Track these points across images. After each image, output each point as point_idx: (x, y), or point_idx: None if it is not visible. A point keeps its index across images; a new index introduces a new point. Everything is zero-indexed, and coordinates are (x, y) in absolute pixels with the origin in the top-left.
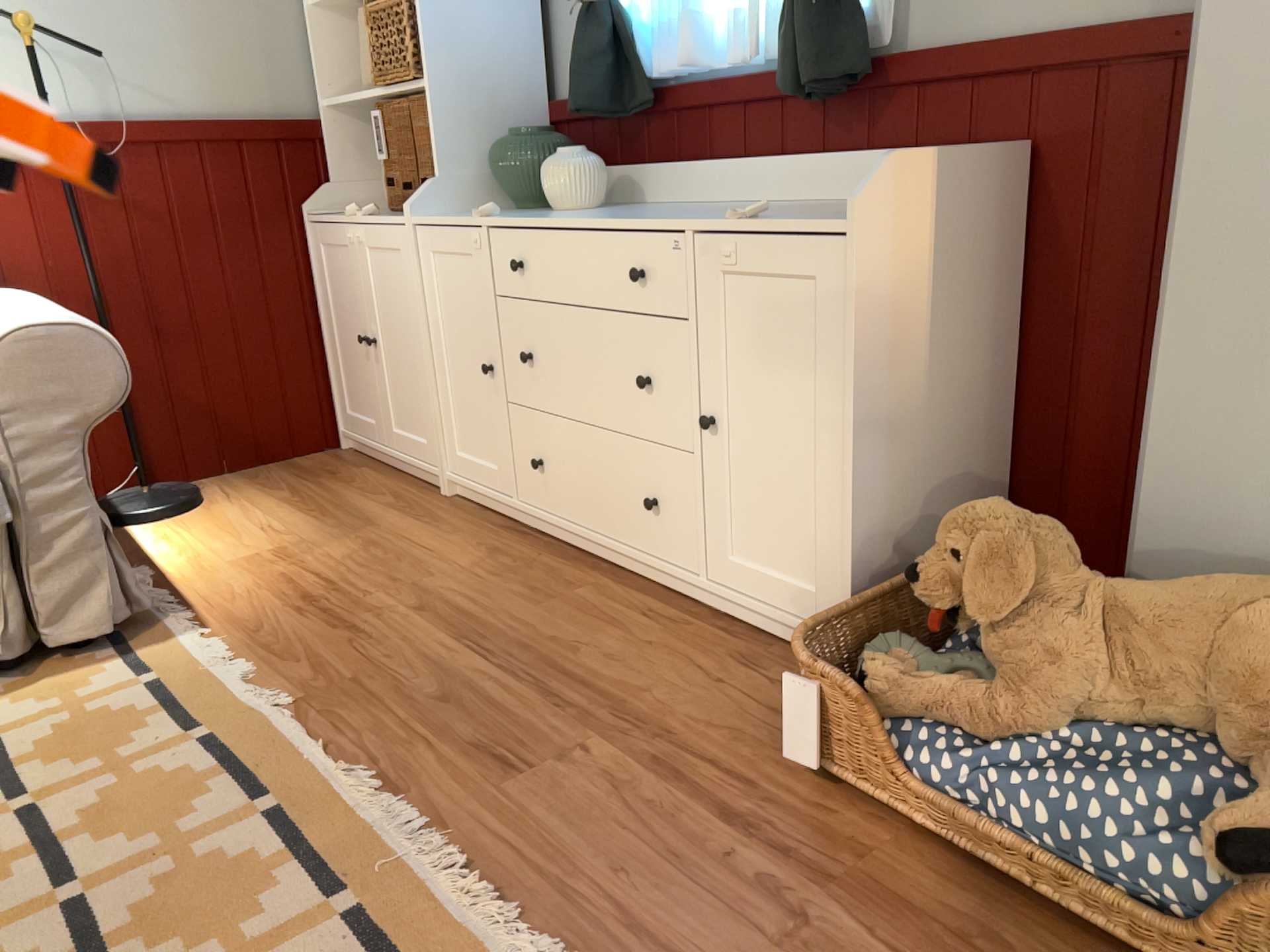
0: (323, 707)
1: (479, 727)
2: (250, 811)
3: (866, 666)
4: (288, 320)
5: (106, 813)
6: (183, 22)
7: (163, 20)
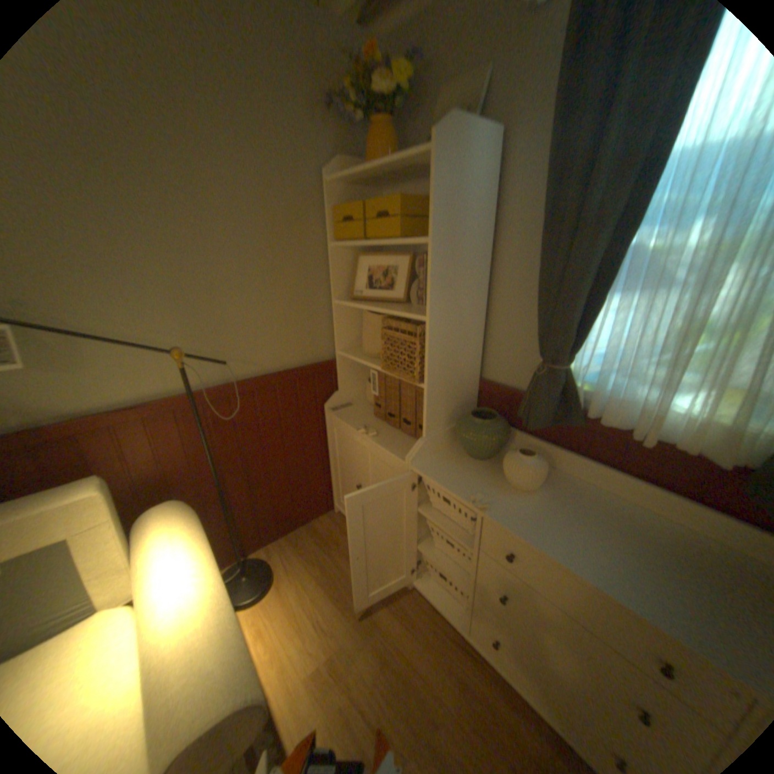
0: None
1: None
2: None
3: None
4: (313, 458)
5: None
6: (267, 316)
7: (256, 317)
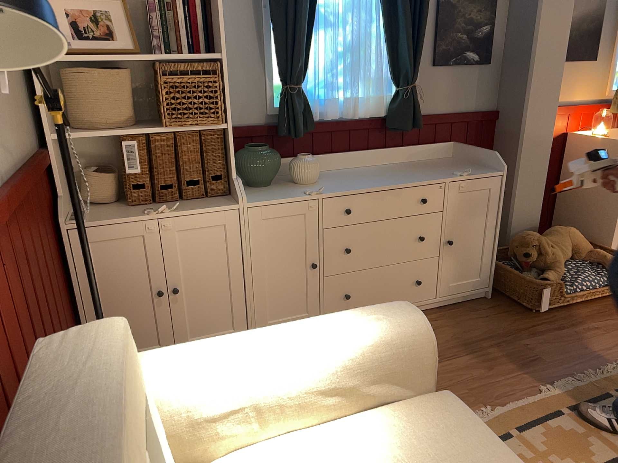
0: (491, 400)
1: (510, 364)
2: (570, 416)
3: (545, 280)
4: (65, 310)
5: (577, 457)
6: None
7: None
